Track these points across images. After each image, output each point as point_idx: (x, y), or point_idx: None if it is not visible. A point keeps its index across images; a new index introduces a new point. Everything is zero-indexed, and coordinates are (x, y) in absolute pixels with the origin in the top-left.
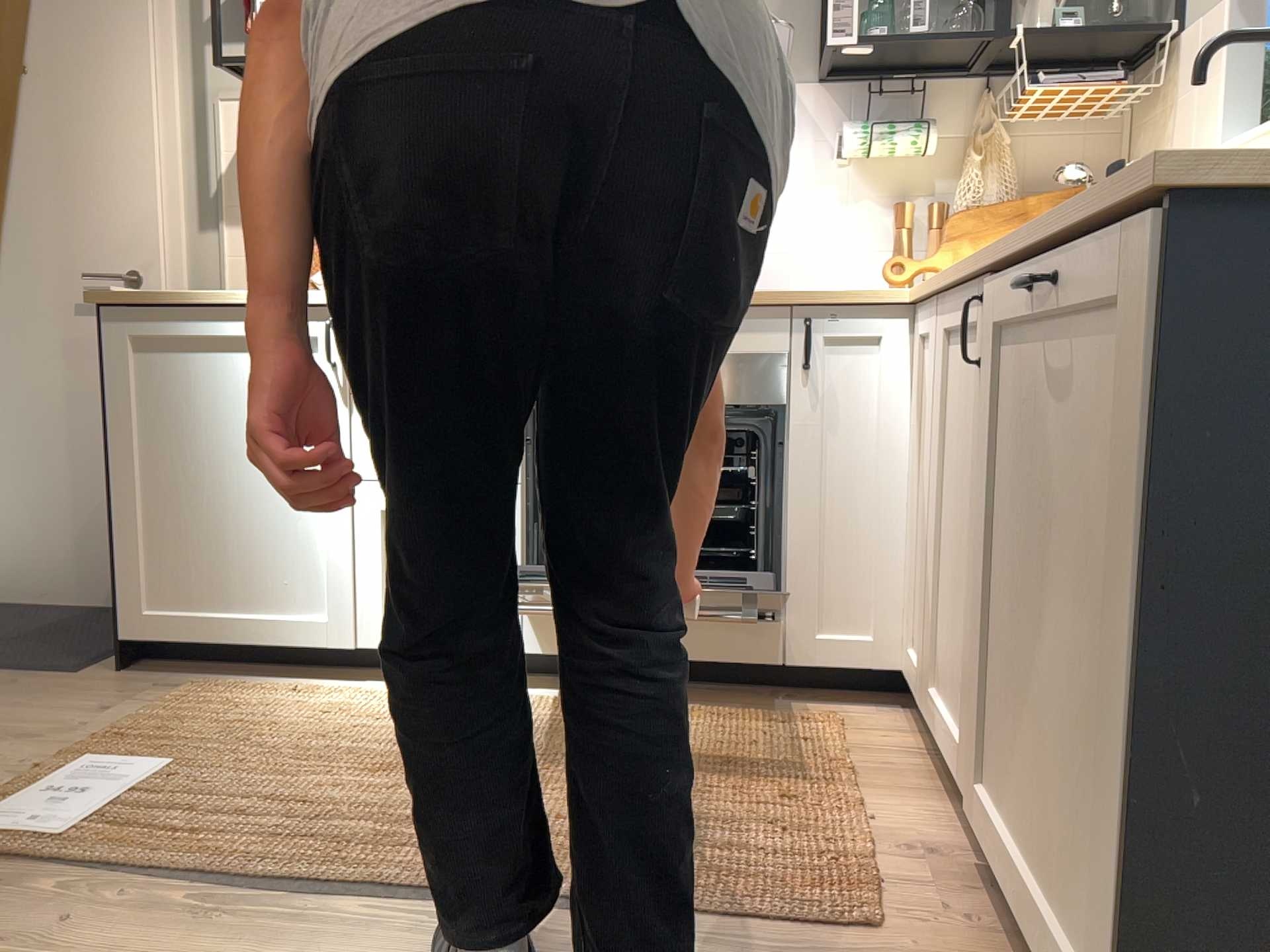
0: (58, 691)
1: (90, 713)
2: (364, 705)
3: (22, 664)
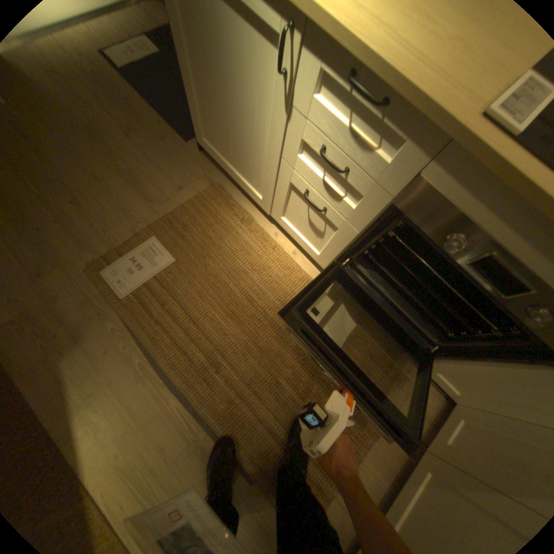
0: (174, 158)
1: (175, 188)
2: (257, 251)
3: (173, 122)
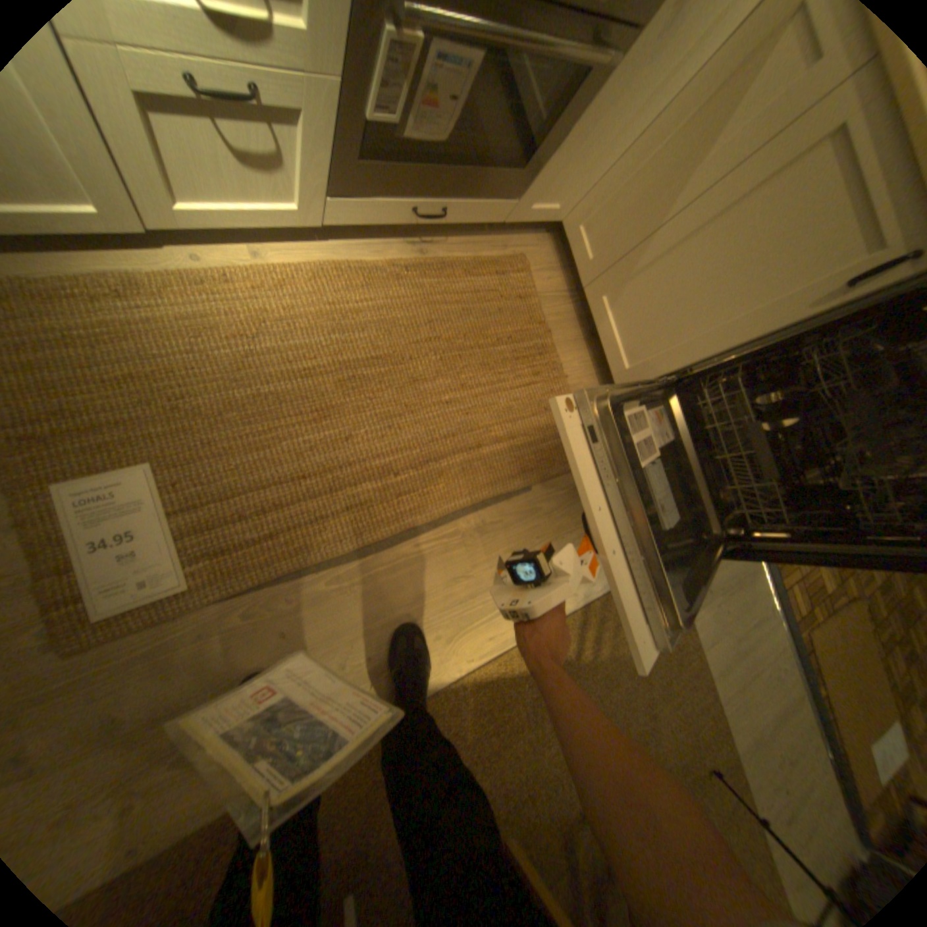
0: None
1: None
2: (214, 309)
3: None
